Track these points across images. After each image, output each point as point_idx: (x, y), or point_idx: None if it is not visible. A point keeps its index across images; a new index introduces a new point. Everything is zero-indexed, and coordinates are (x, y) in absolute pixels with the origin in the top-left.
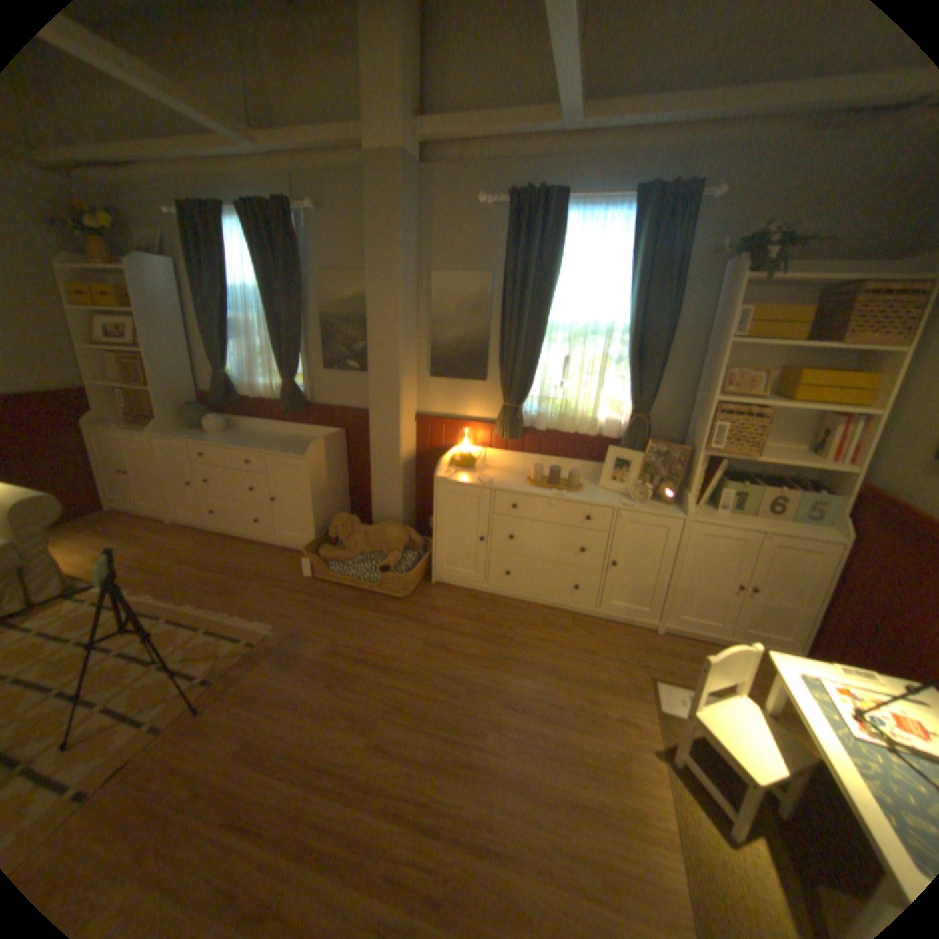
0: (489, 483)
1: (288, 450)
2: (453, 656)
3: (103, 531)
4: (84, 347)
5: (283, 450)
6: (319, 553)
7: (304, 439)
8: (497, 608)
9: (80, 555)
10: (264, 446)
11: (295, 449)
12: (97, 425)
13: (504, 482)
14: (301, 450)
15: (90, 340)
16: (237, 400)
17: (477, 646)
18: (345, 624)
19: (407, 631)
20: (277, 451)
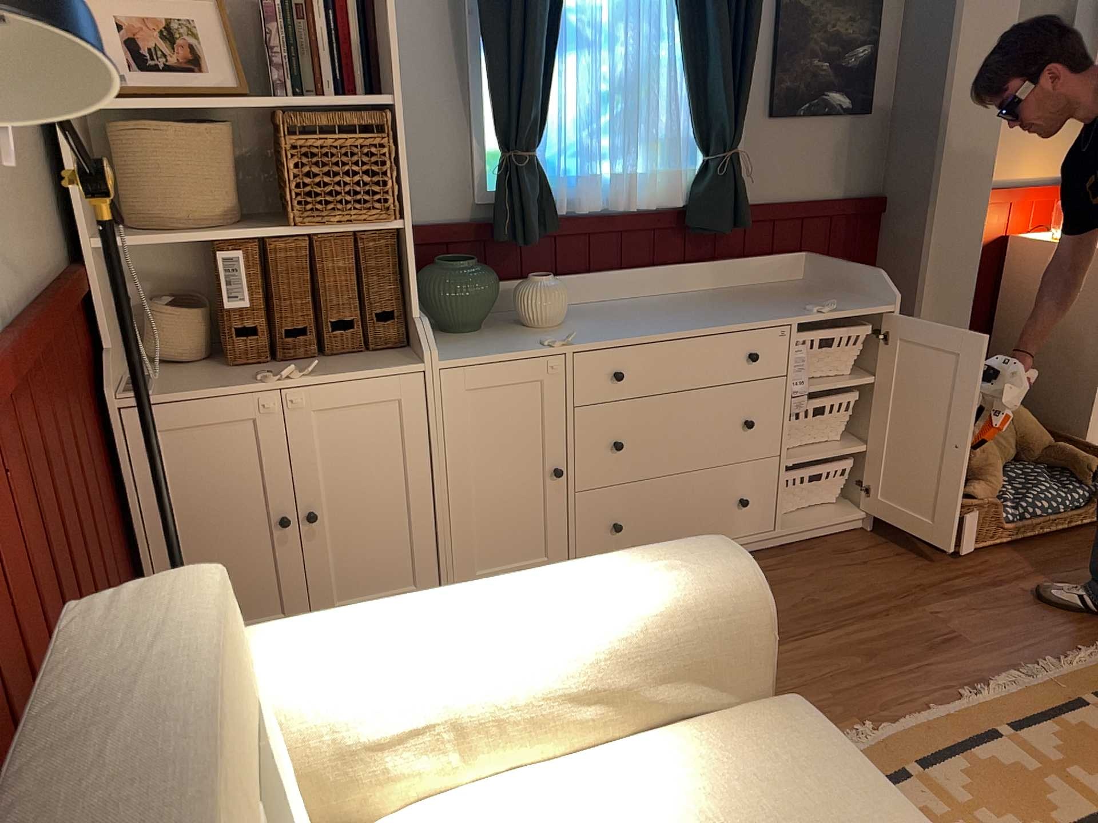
0: None
1: (820, 304)
2: None
3: None
4: None
5: (835, 304)
6: (969, 497)
7: (734, 292)
8: None
9: None
10: (741, 312)
11: (810, 303)
12: (155, 388)
13: None
14: (824, 301)
15: None
16: (554, 227)
17: None
18: None
19: None
20: (819, 308)
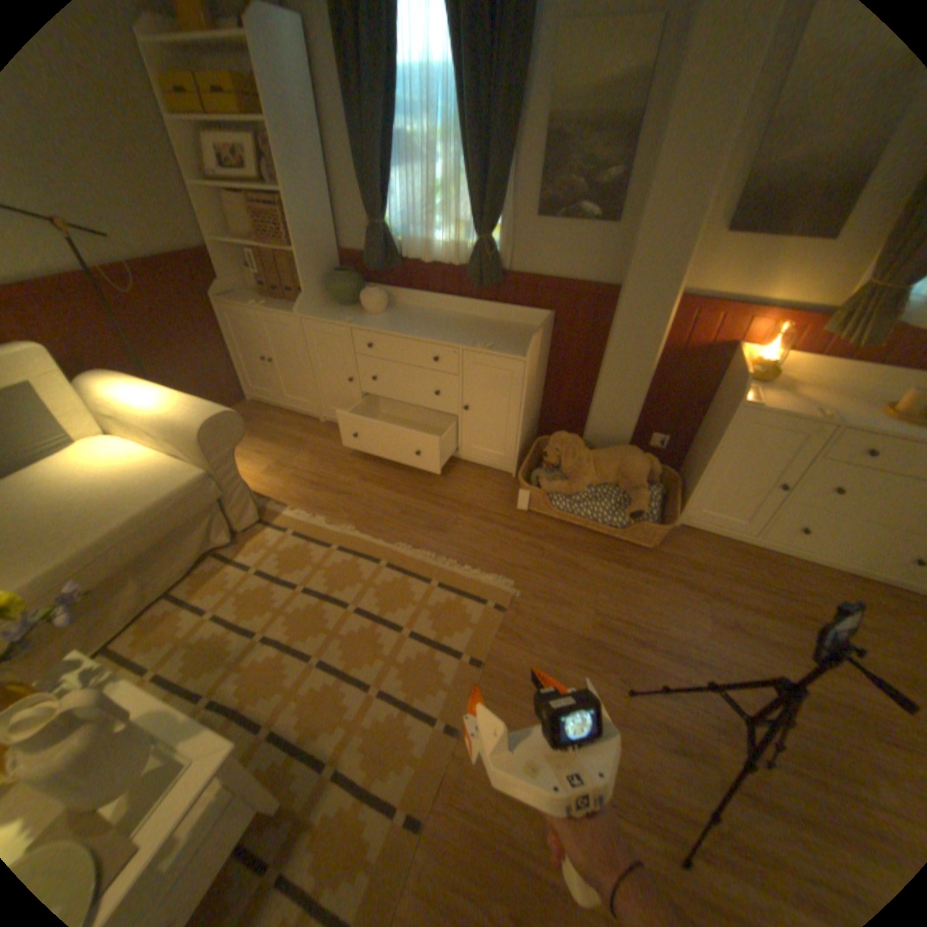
0: (839, 416)
1: (493, 343)
2: (761, 644)
3: (259, 428)
4: (197, 180)
5: (491, 345)
6: (539, 483)
7: (495, 323)
8: (779, 570)
9: (249, 460)
10: (454, 333)
11: (499, 341)
12: (228, 296)
13: (851, 411)
14: (508, 342)
15: (201, 169)
16: (401, 263)
17: (784, 631)
18: (598, 582)
19: (680, 599)
20: (482, 344)
